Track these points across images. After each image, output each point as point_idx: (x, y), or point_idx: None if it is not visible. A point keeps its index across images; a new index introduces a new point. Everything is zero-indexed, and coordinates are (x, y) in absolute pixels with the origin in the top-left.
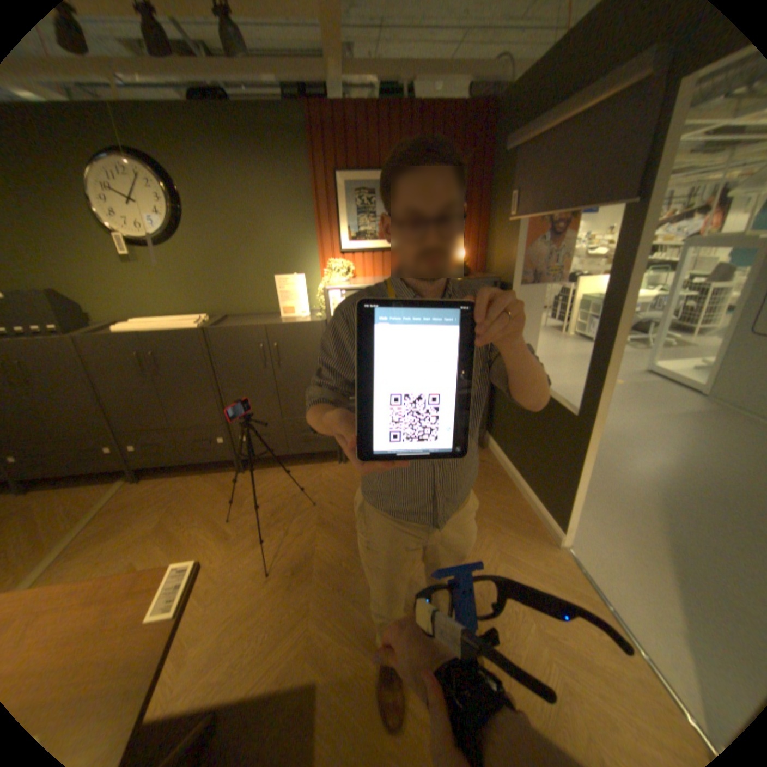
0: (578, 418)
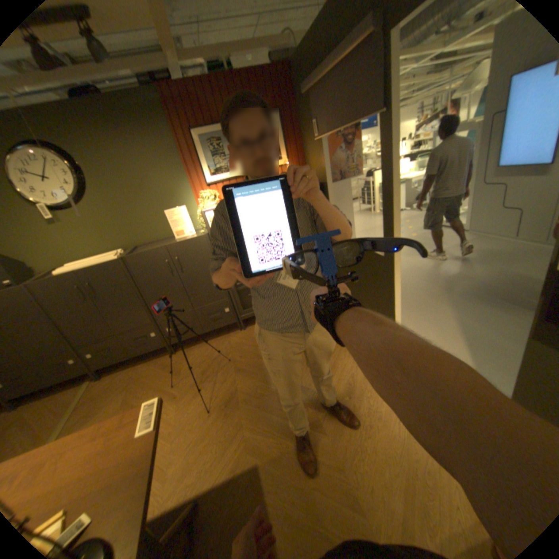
0: (384, 257)
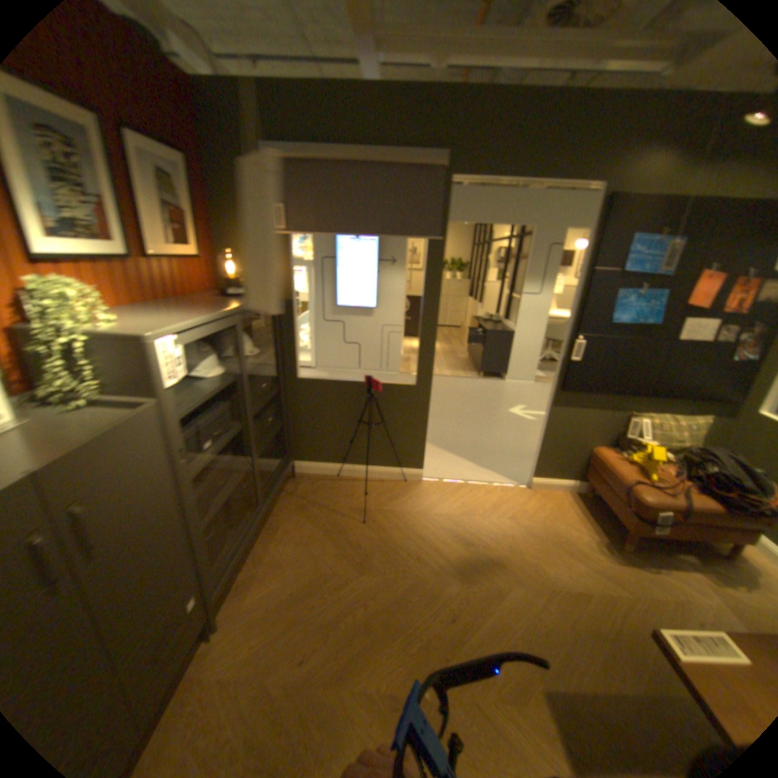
0: (417, 387)
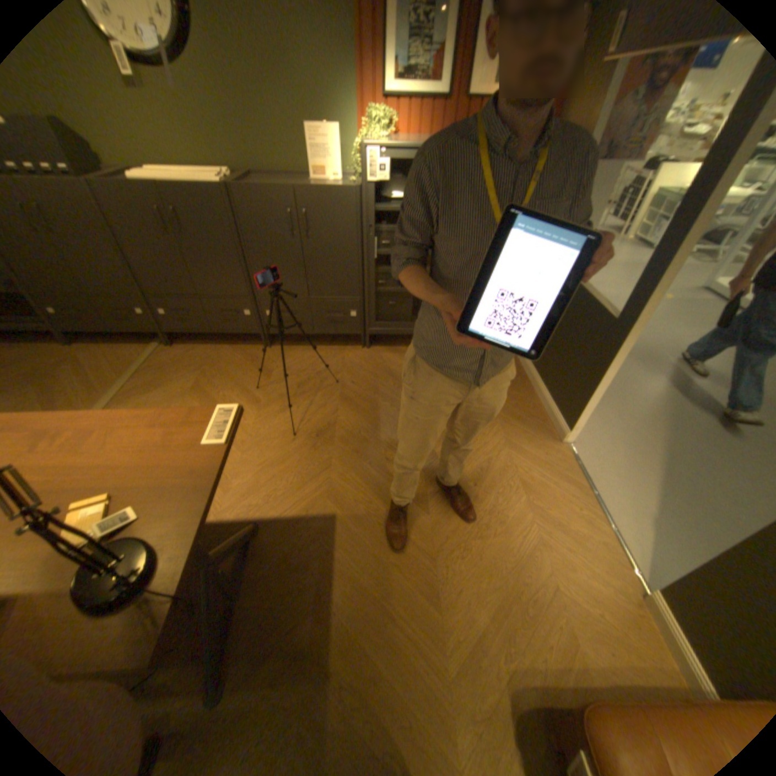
0: (618, 320)
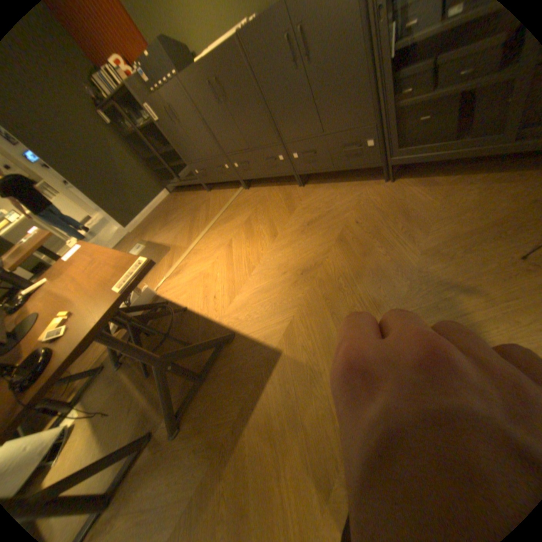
0: None
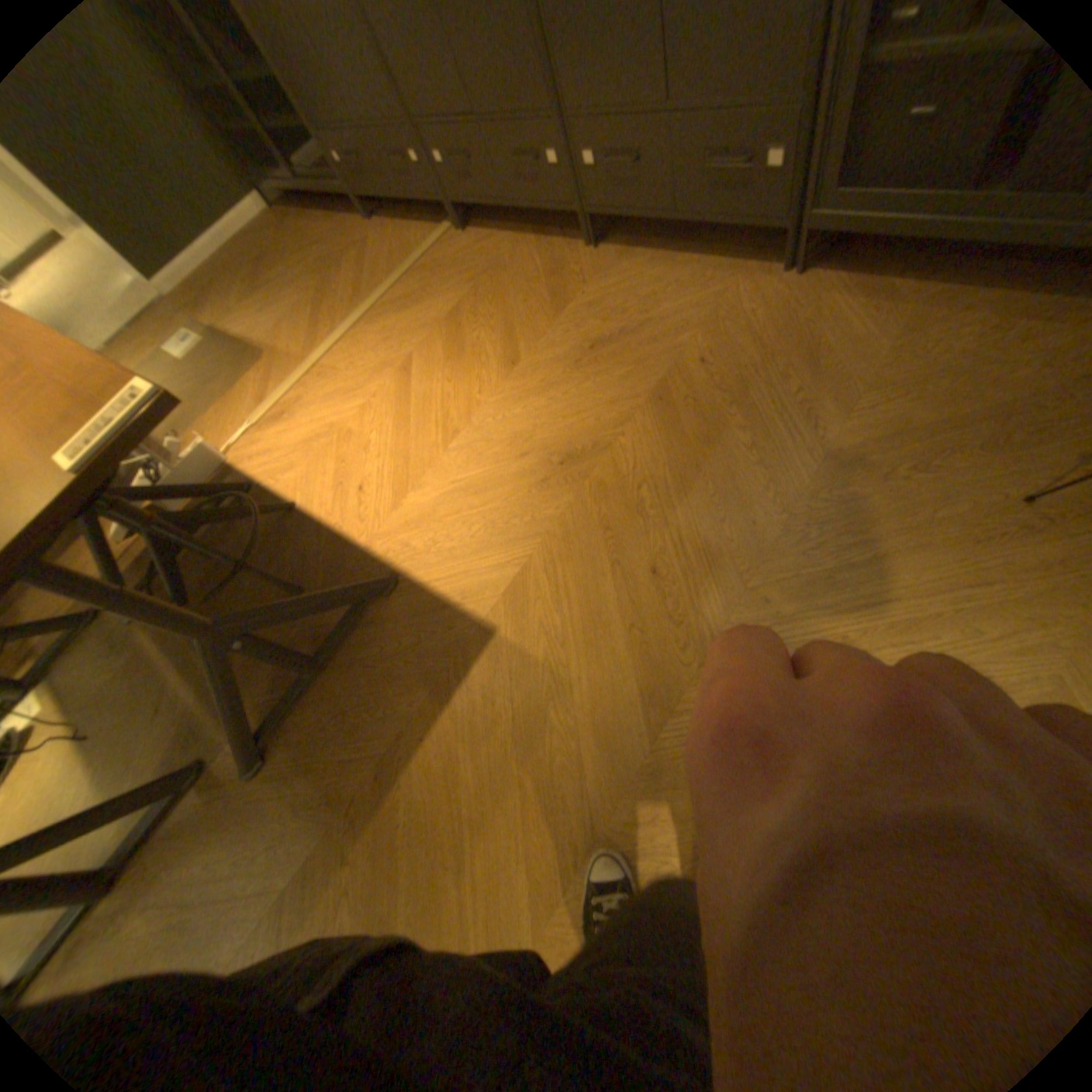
0: None
